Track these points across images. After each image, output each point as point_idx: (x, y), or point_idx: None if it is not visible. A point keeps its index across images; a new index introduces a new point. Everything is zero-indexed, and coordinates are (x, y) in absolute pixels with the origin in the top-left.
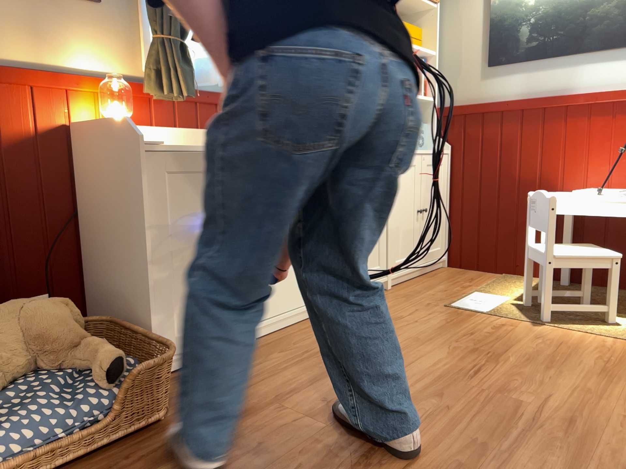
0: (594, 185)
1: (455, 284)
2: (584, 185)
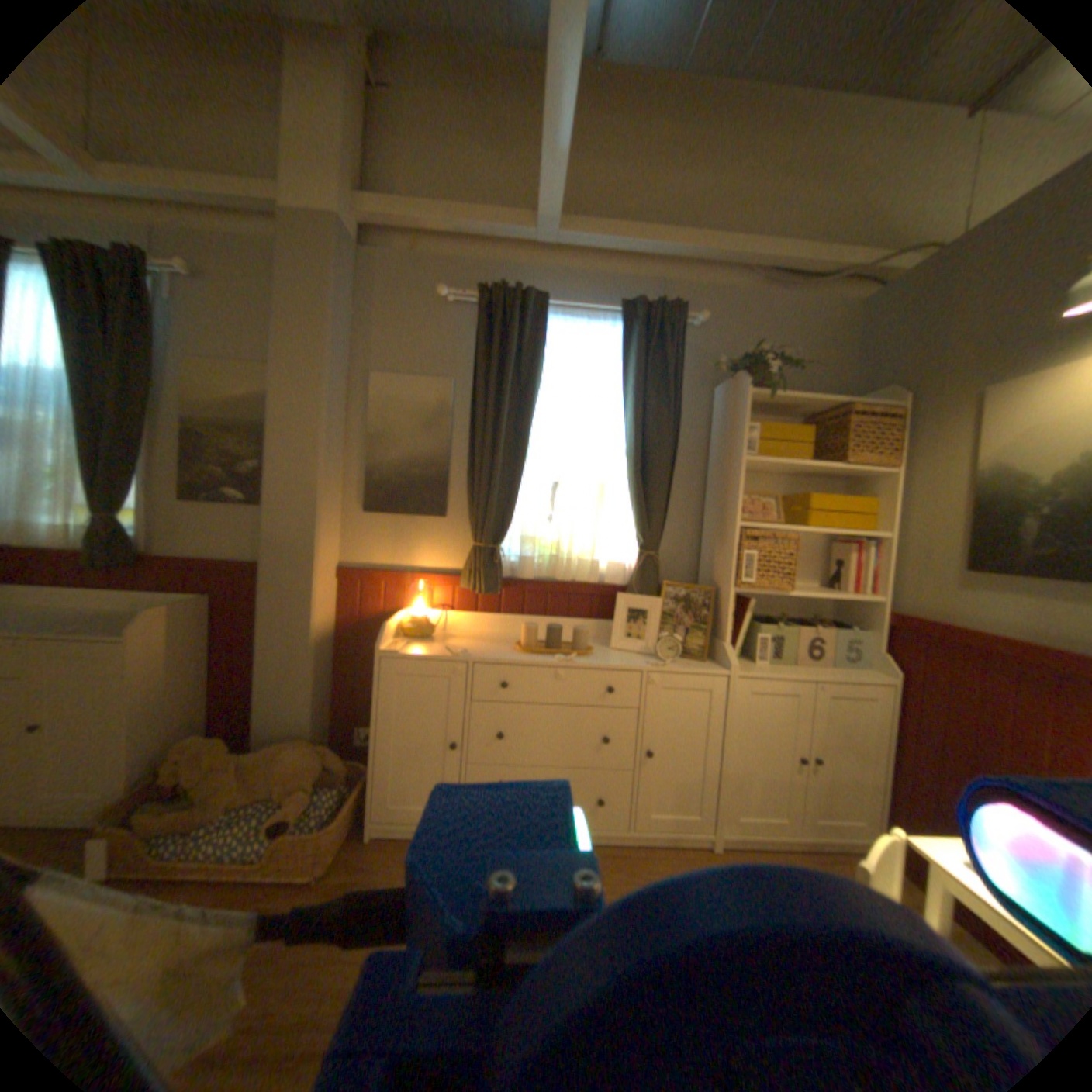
0: None
1: None
2: None
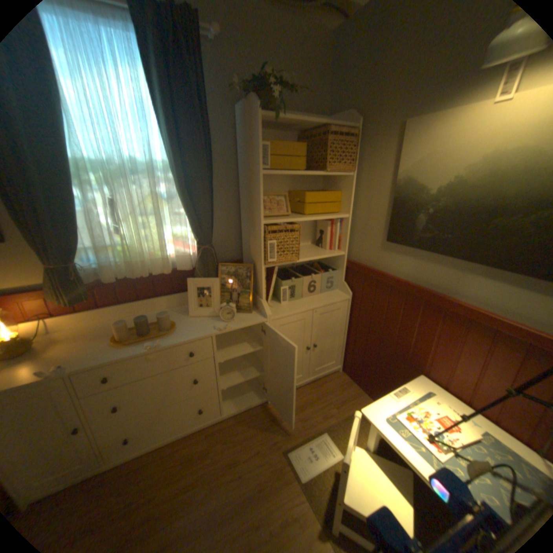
0: (459, 392)
1: (322, 410)
2: (449, 386)
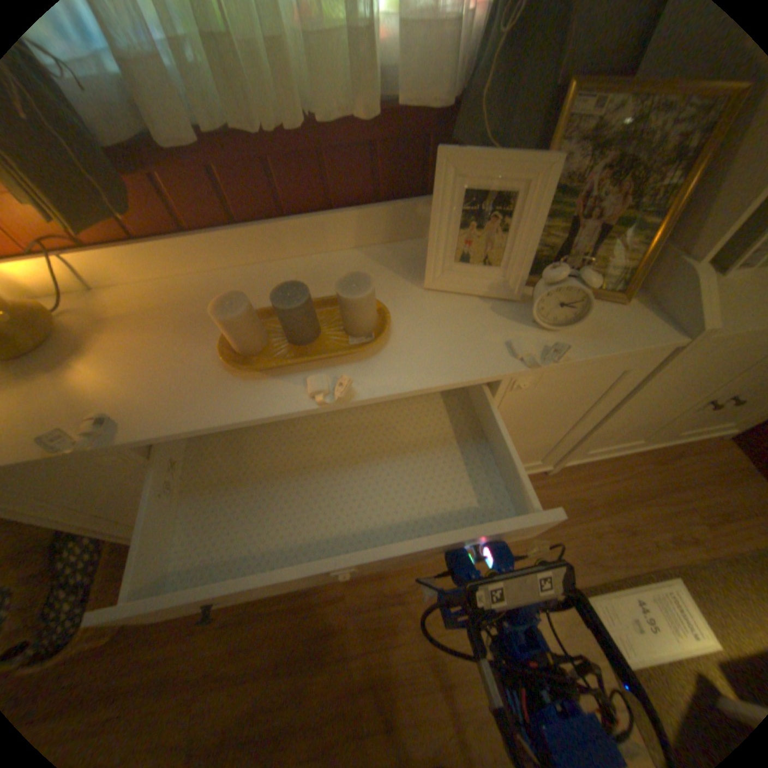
0: None
1: (673, 520)
2: None
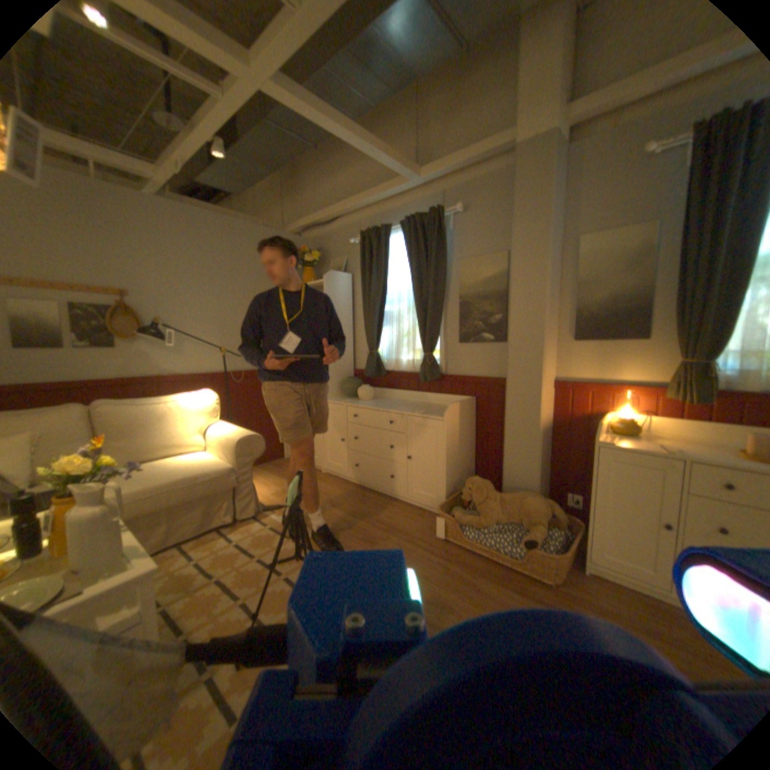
0: None
1: None
2: None
